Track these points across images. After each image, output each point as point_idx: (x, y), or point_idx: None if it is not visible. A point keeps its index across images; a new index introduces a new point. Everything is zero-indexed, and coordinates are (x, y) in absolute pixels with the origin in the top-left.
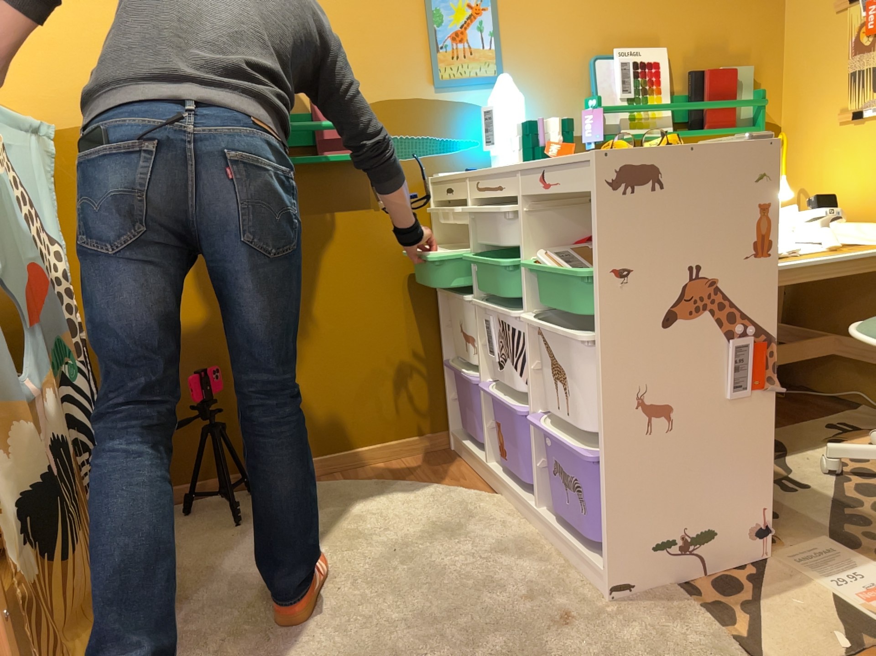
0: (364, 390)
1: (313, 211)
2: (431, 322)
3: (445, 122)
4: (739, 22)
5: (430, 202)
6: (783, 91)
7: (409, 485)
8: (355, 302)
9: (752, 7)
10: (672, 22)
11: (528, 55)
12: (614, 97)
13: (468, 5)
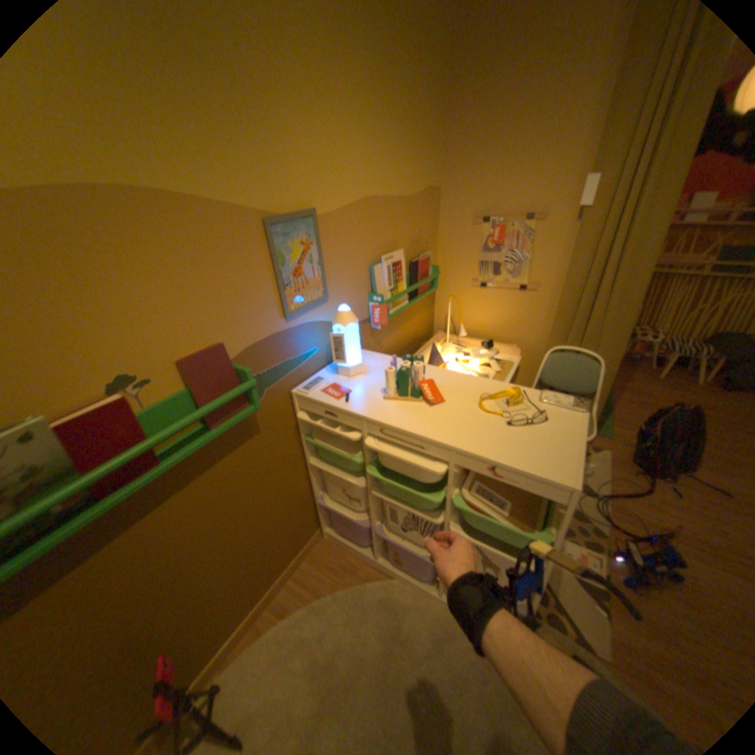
0: (271, 551)
1: (209, 468)
2: (304, 480)
3: (296, 343)
4: (426, 223)
5: (294, 407)
6: (438, 260)
7: (333, 600)
8: (255, 506)
9: (430, 212)
10: (403, 229)
11: (339, 272)
12: (384, 289)
13: (301, 241)
